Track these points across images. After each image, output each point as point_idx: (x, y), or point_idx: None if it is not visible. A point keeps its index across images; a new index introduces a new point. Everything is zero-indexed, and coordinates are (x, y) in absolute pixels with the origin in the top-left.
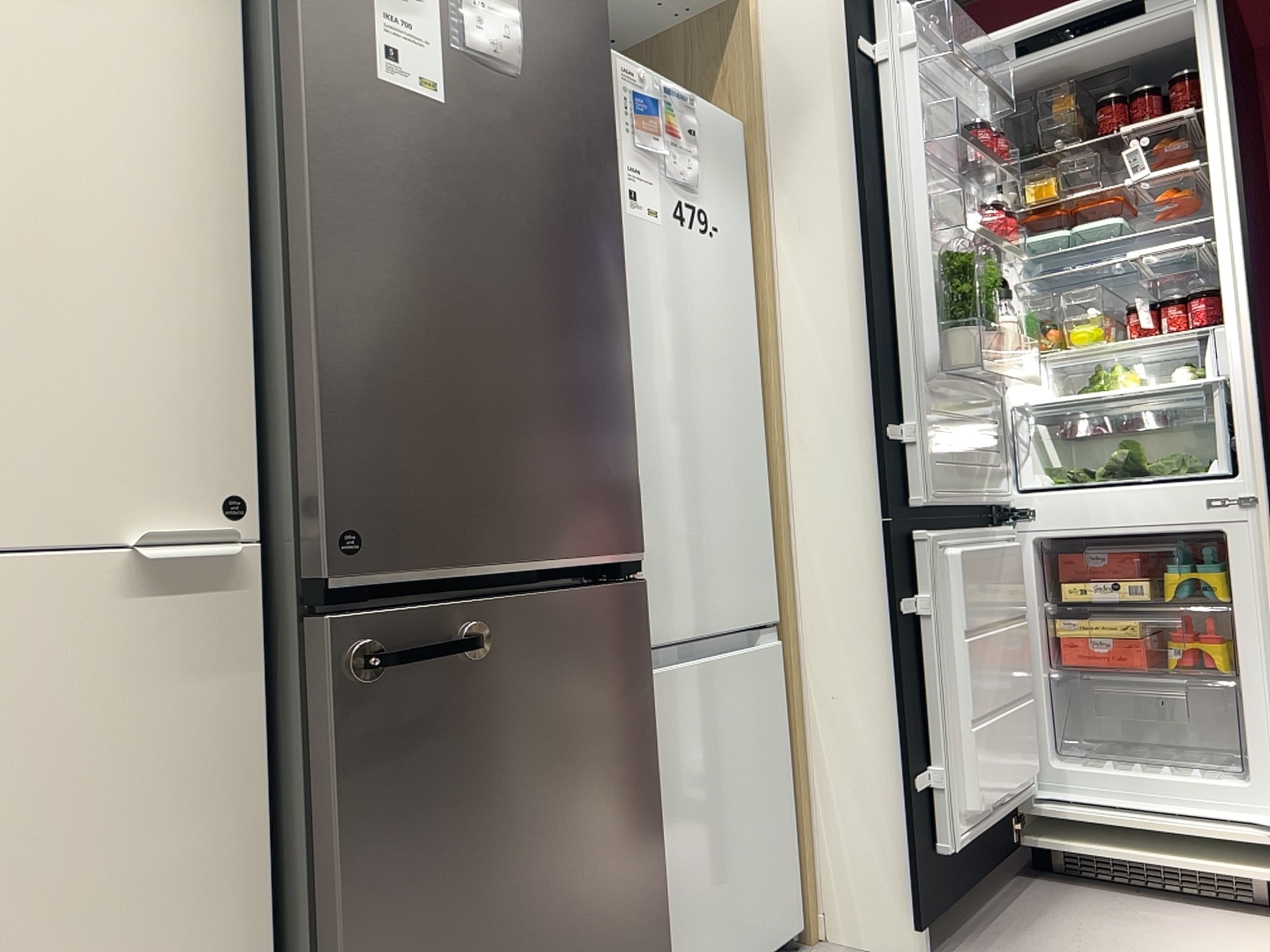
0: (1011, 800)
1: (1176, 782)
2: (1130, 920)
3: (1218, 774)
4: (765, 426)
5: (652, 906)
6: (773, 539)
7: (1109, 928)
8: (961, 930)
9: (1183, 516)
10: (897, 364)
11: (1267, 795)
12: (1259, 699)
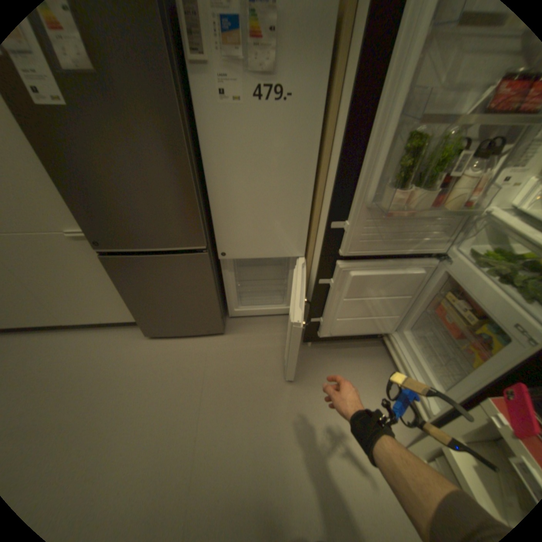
0: (363, 333)
1: (425, 371)
2: (375, 379)
3: (448, 381)
4: (316, 189)
5: (214, 310)
6: (310, 230)
7: (364, 376)
8: (331, 344)
9: (499, 318)
10: (351, 193)
11: (441, 403)
12: (462, 387)
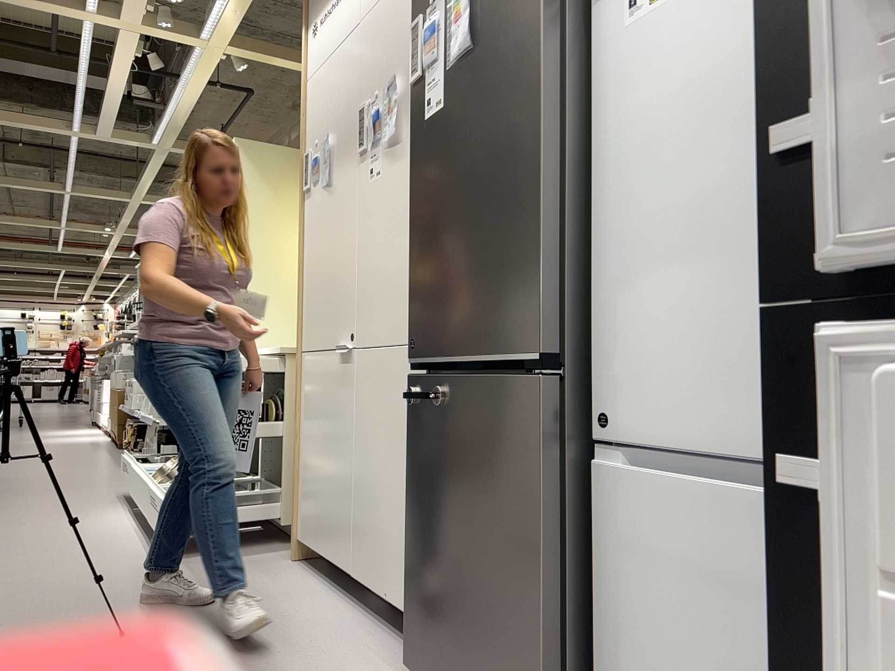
0: None
1: None
2: None
3: None
4: None
5: (538, 641)
6: None
7: None
8: None
9: None
10: None
11: None
12: None
